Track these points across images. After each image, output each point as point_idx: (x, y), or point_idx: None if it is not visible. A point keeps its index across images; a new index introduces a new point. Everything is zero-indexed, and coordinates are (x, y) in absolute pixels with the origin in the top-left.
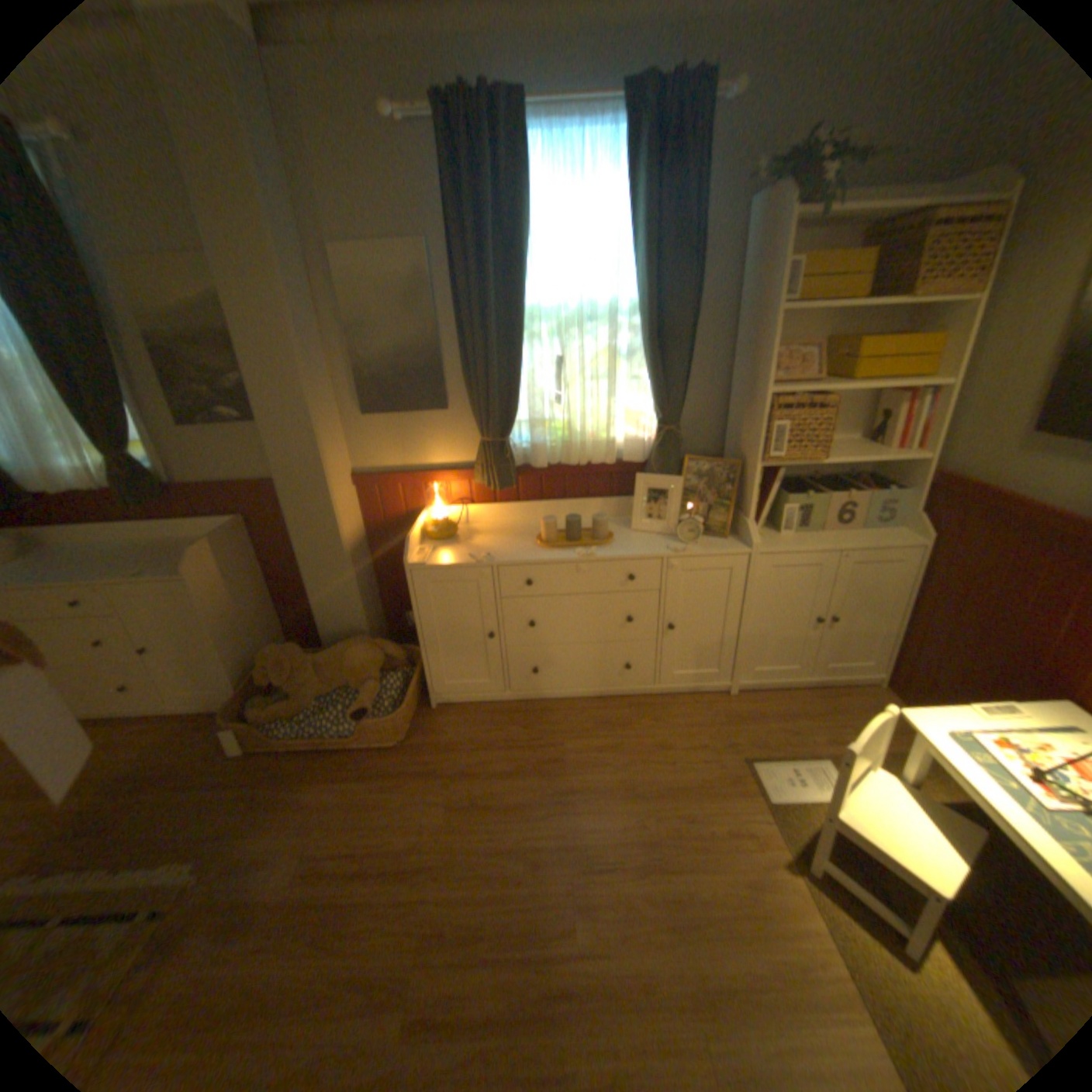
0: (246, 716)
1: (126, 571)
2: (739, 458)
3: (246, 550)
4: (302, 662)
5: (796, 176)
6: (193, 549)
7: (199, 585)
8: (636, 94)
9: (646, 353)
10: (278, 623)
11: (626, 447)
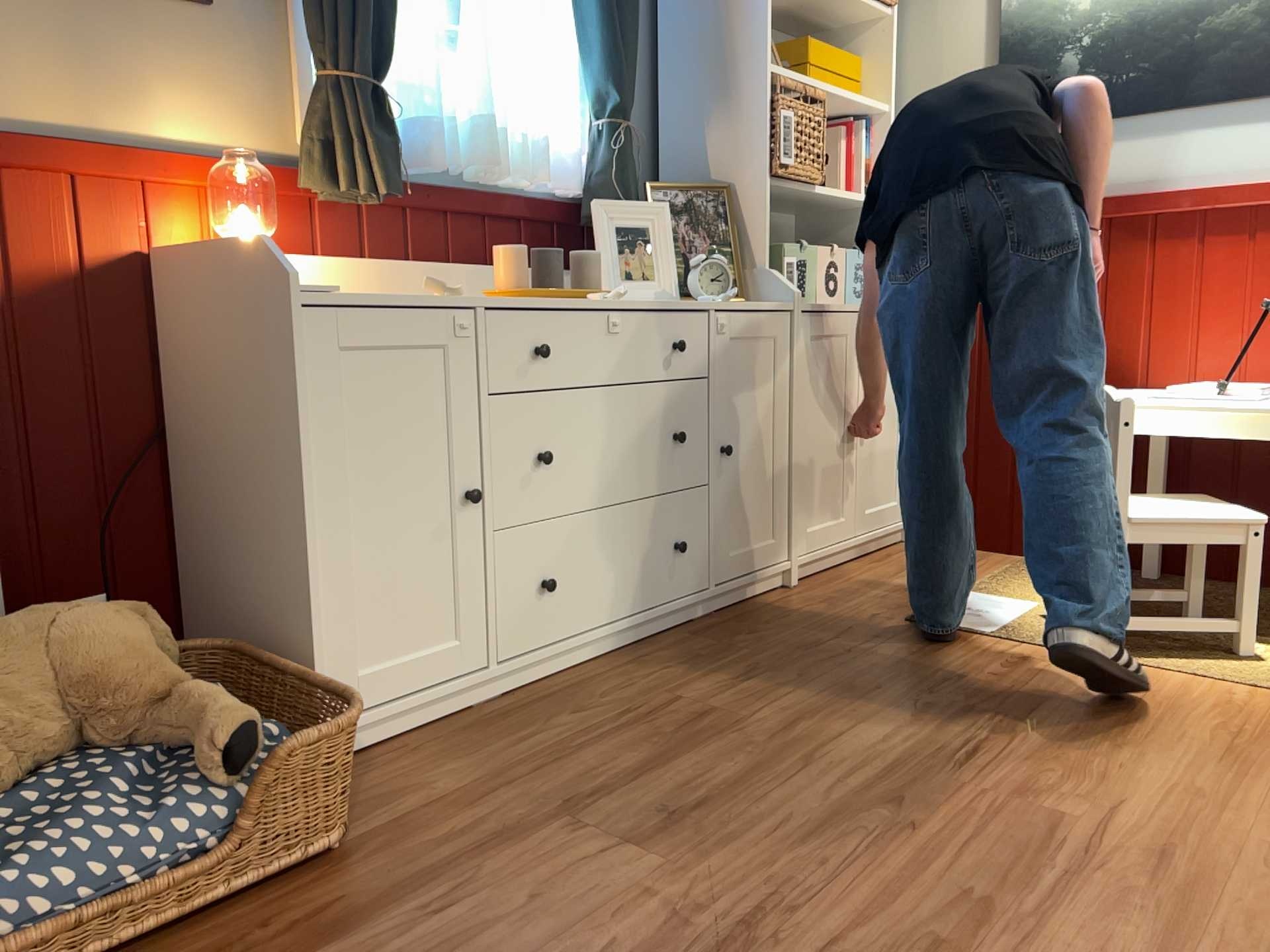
0: None
1: None
2: (713, 189)
3: None
4: None
5: None
6: None
7: None
8: None
9: None
10: None
11: (545, 168)
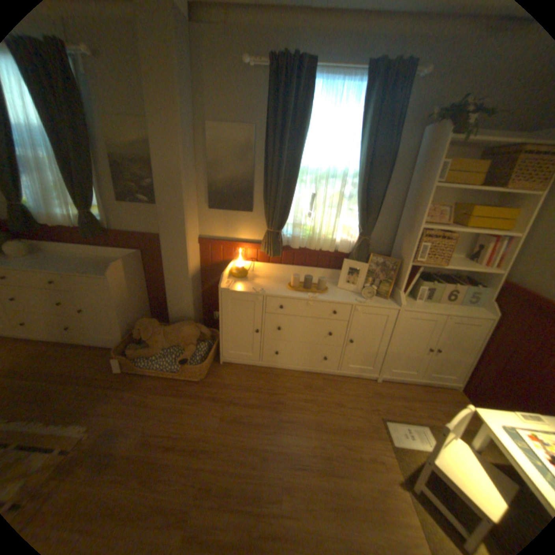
0: (125, 353)
1: (79, 270)
2: (400, 259)
3: (139, 268)
4: (158, 330)
5: (452, 119)
6: (114, 264)
7: (113, 283)
8: (374, 68)
9: (358, 198)
10: (148, 307)
11: (340, 244)
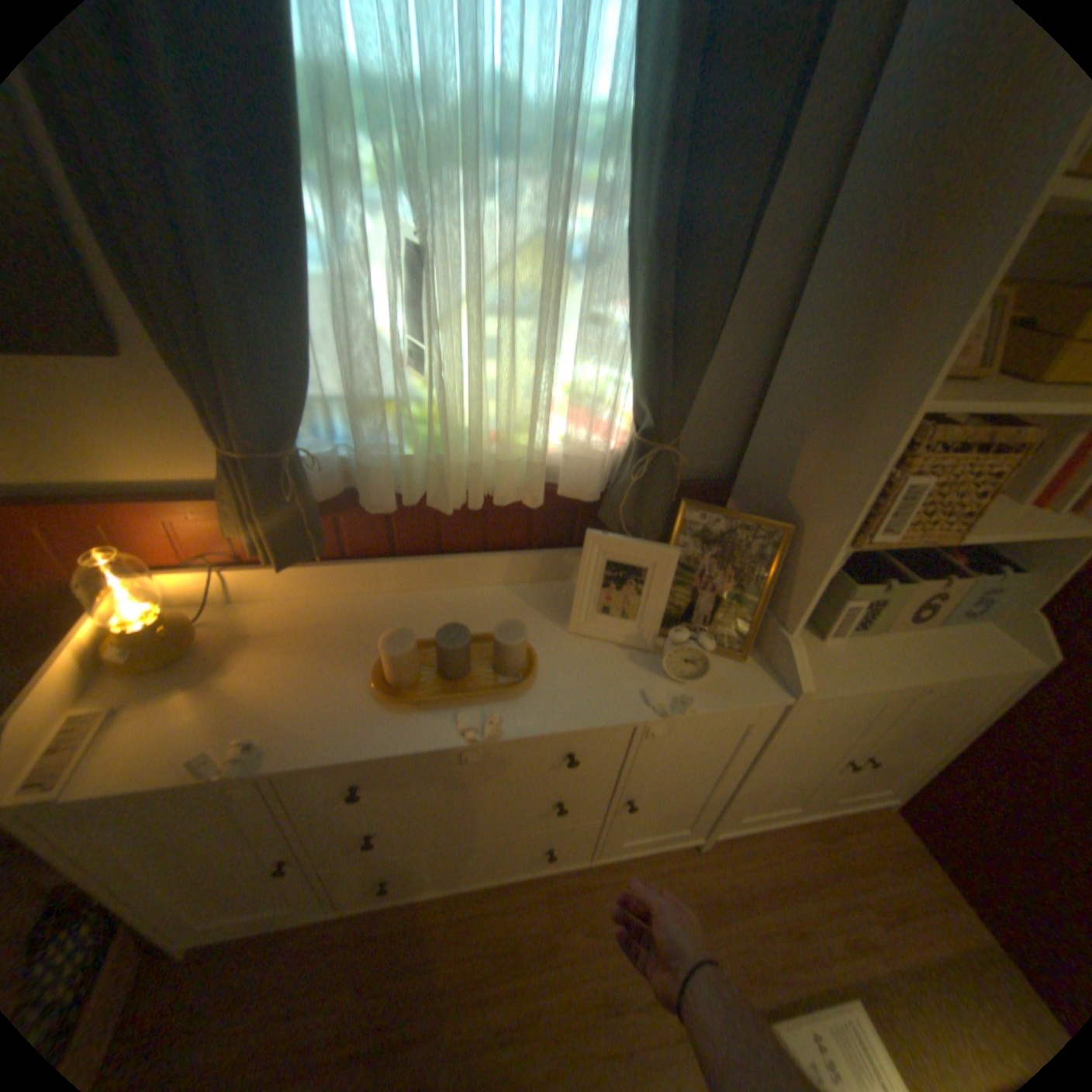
0: None
1: None
2: (785, 510)
3: None
4: None
5: None
6: None
7: None
8: None
9: (640, 264)
10: None
11: (567, 464)
